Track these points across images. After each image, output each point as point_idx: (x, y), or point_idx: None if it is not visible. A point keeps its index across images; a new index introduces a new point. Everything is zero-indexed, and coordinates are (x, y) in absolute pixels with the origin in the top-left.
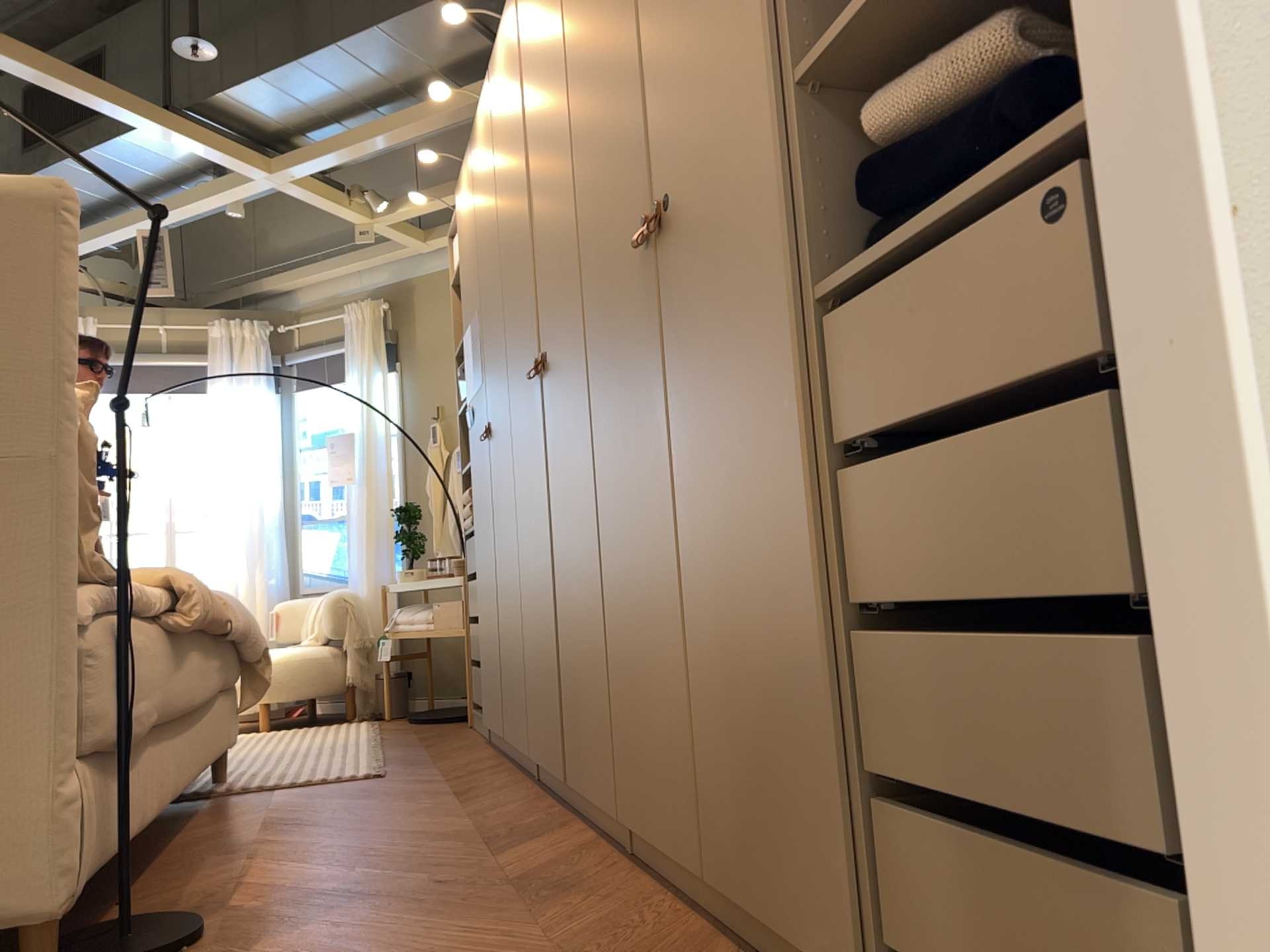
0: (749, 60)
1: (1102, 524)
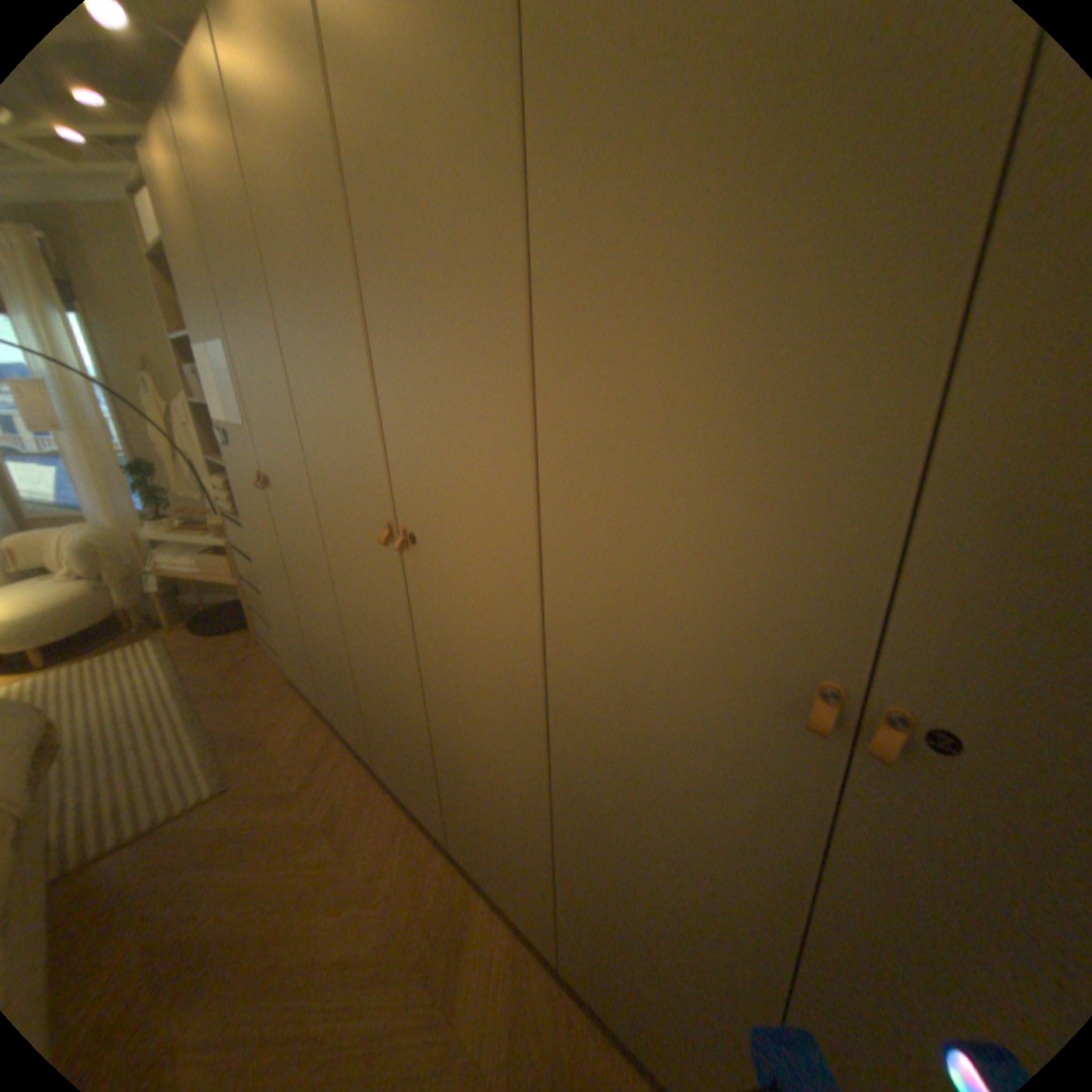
0: None
1: None
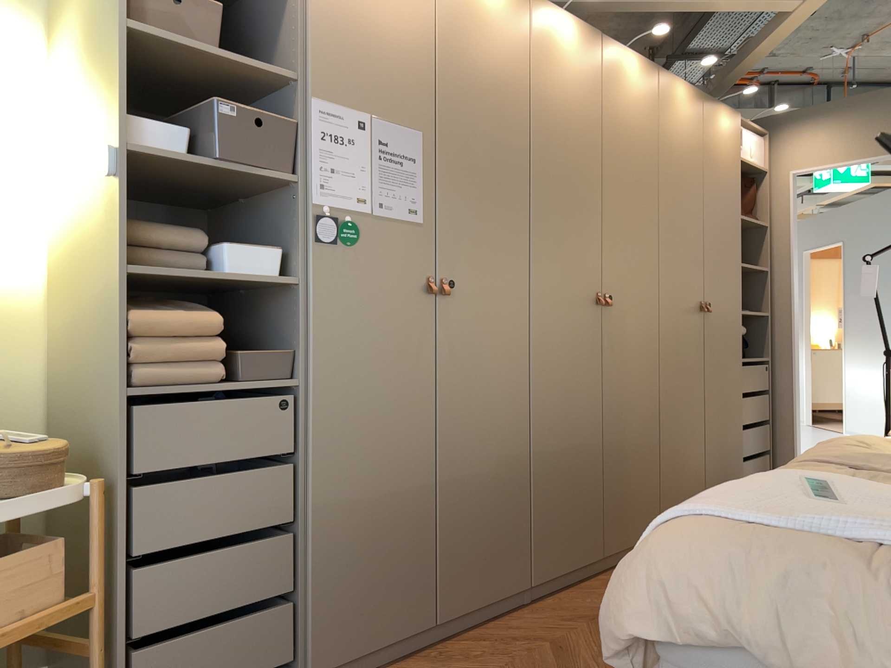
0: (734, 294)
1: (764, 408)
